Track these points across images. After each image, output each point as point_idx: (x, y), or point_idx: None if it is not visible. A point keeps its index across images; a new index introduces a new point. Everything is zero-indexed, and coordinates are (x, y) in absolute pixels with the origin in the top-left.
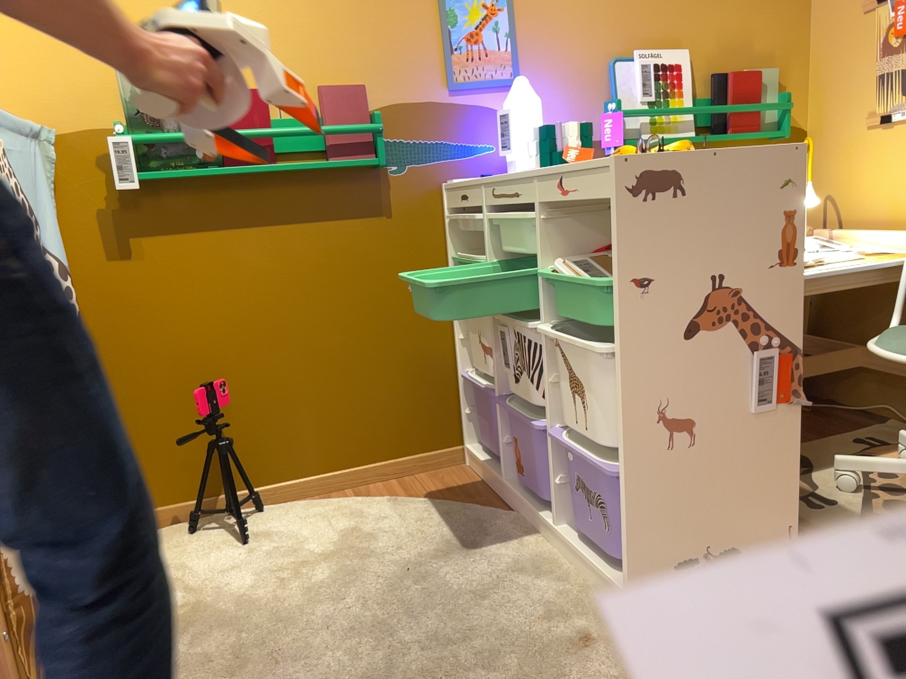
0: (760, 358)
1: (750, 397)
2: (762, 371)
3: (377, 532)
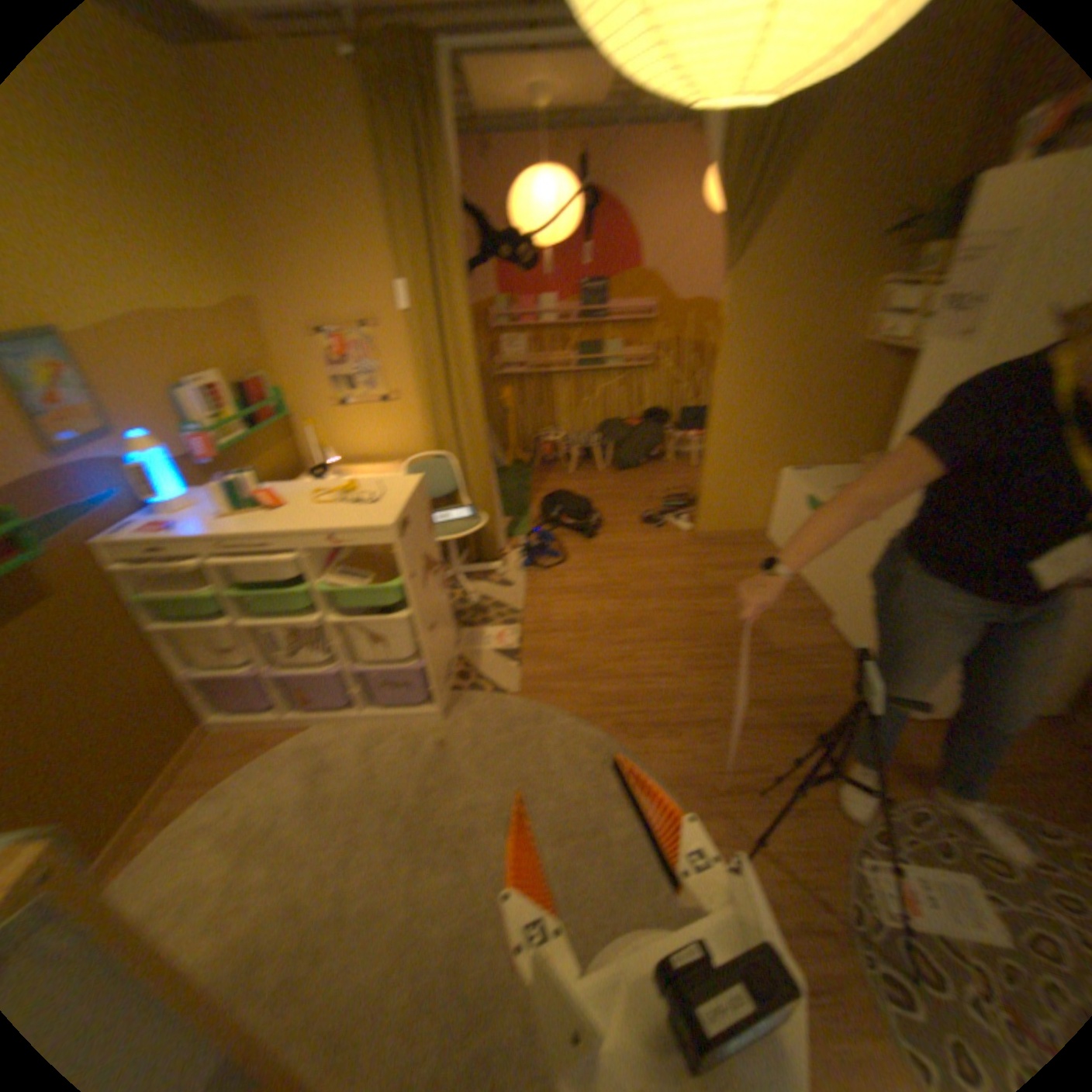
0: (441, 576)
1: (441, 594)
2: (441, 581)
3: (244, 817)
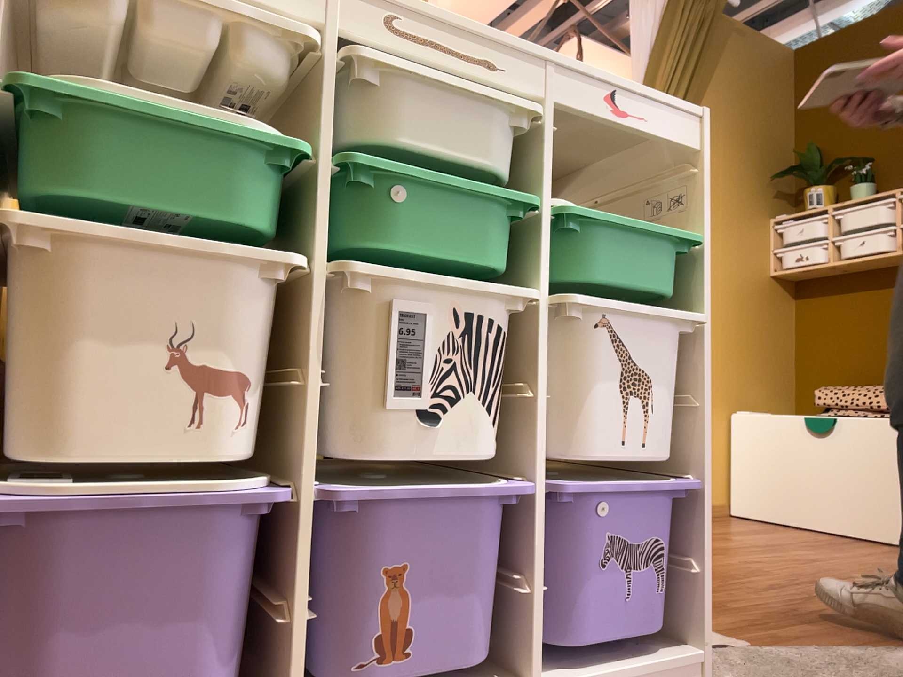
0: None
1: None
2: None
3: None
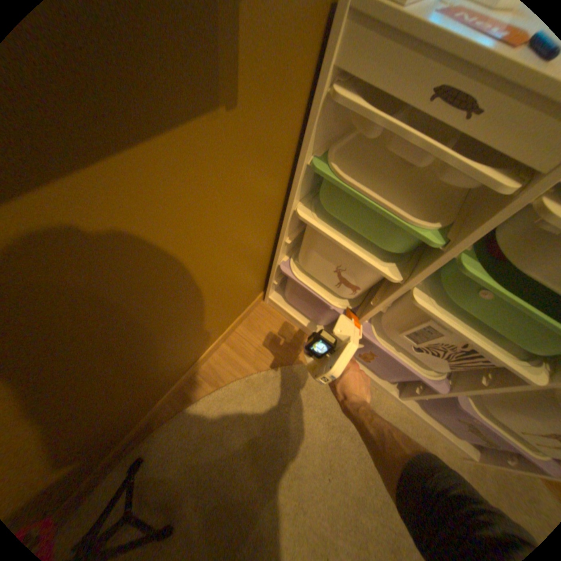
0: None
1: None
2: None
3: (273, 437)
